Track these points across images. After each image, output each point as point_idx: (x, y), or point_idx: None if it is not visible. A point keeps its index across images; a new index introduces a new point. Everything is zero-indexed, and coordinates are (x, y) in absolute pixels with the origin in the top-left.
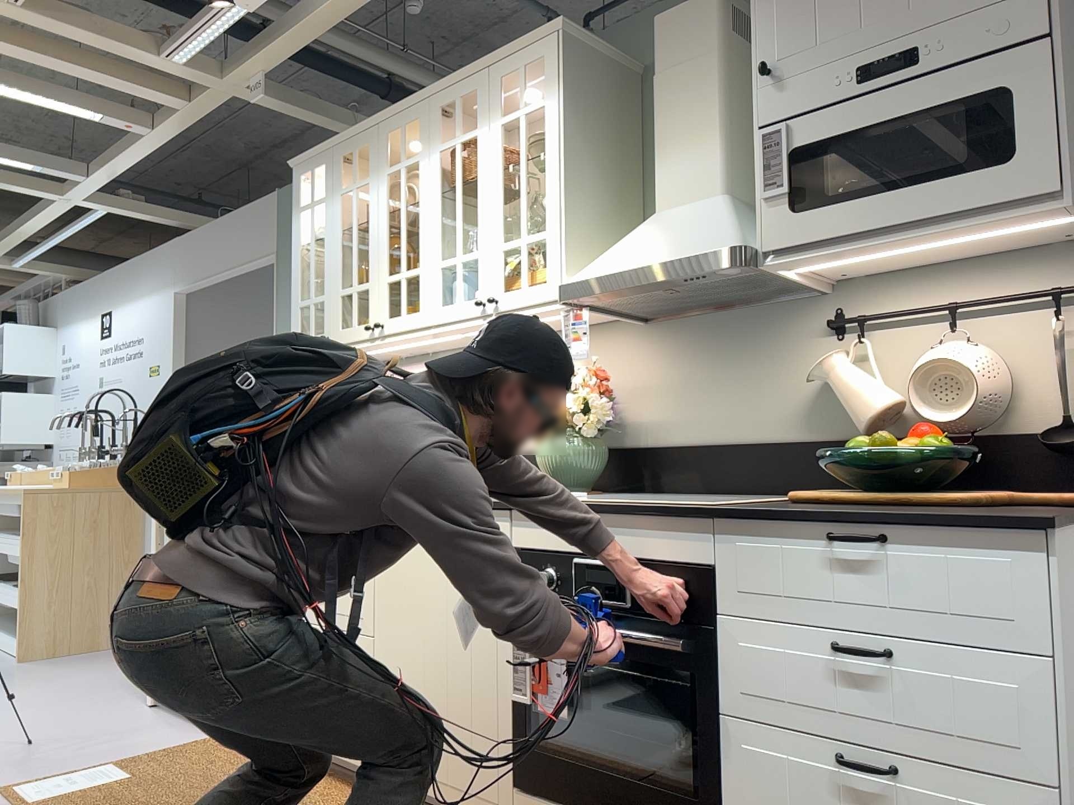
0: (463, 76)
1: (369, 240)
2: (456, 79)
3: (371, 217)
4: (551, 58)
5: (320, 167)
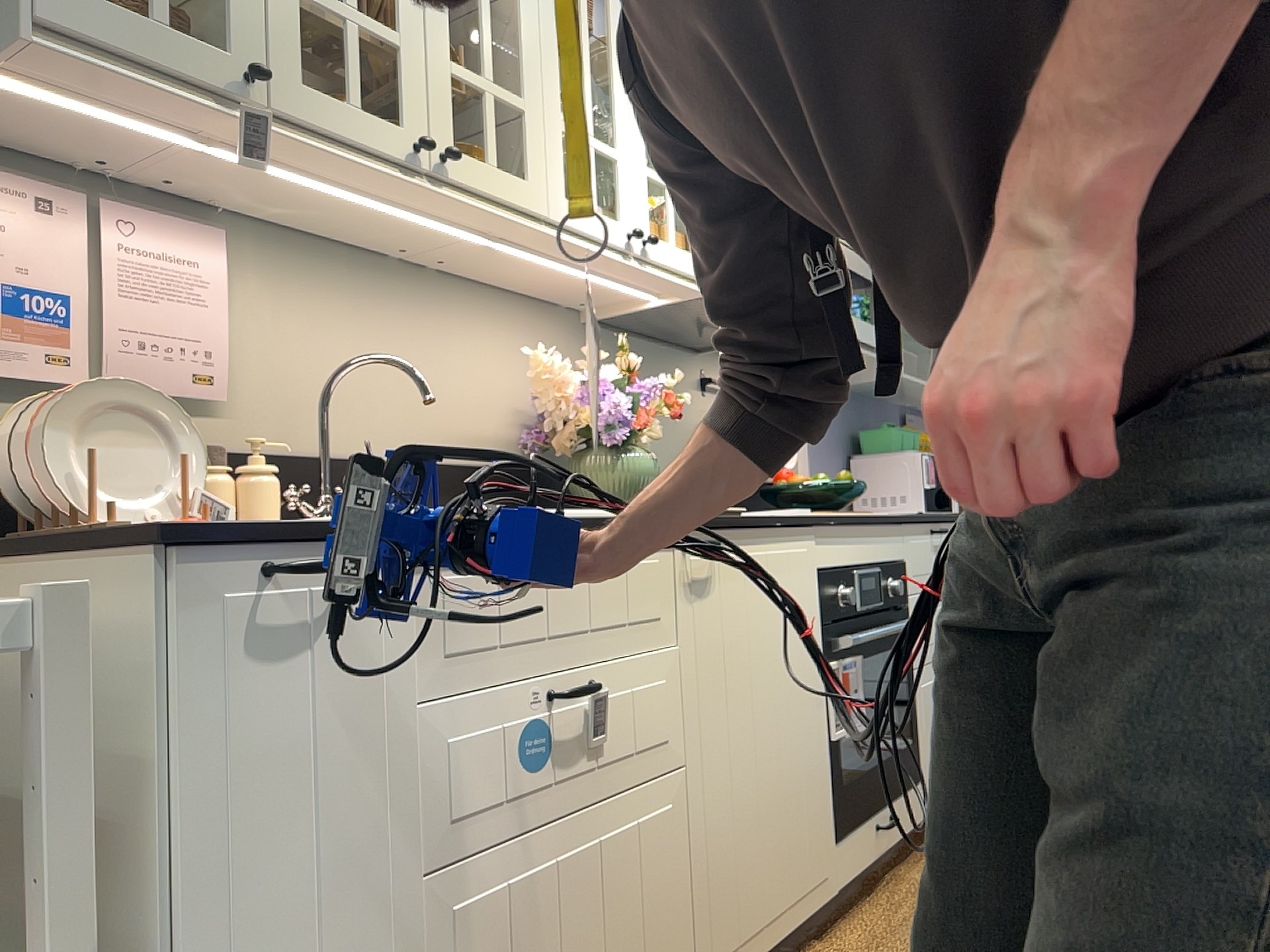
0: None
1: None
2: None
3: None
4: None
5: None
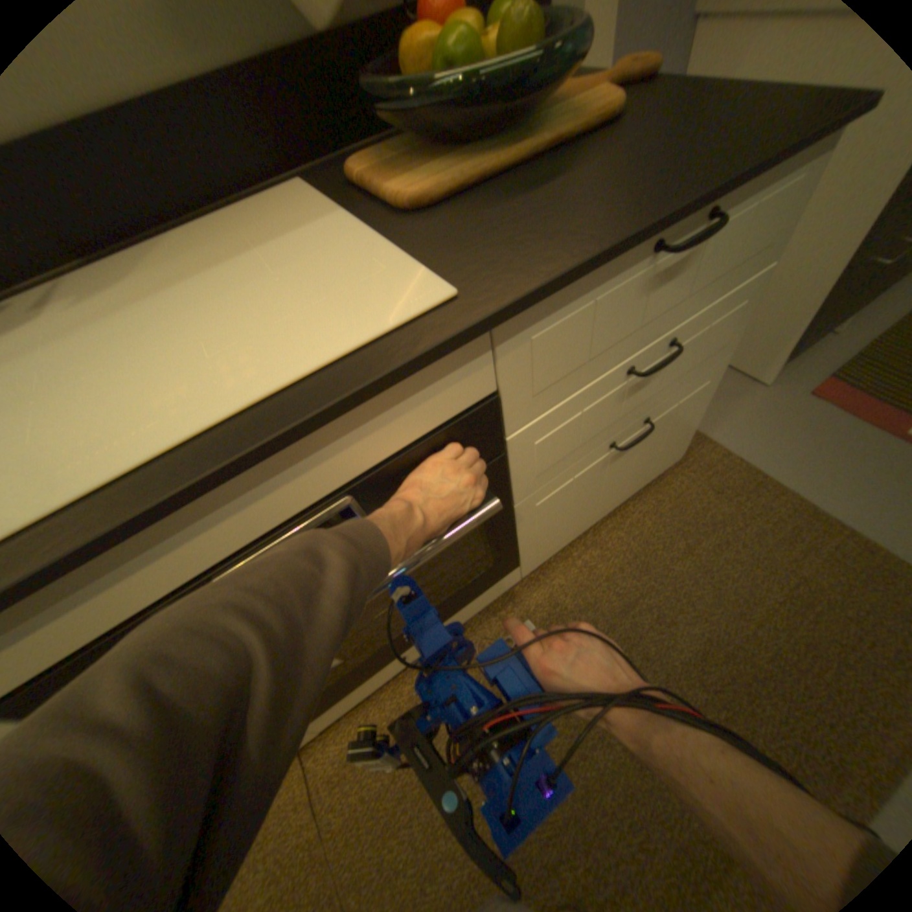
0: None
1: None
2: None
3: None
4: None
5: None
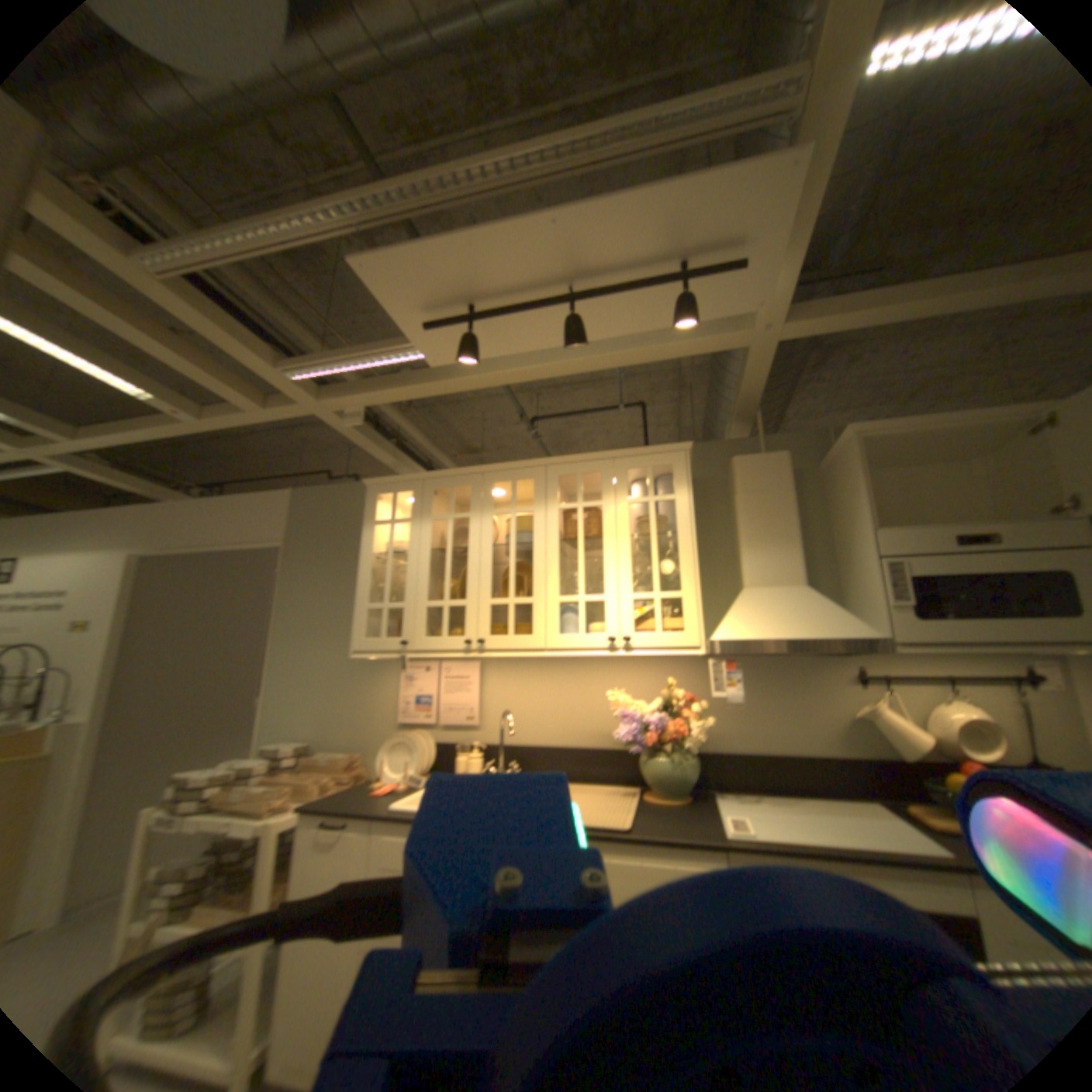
0: (588, 457)
1: (469, 563)
2: (580, 457)
3: (469, 544)
4: (682, 466)
5: (407, 491)
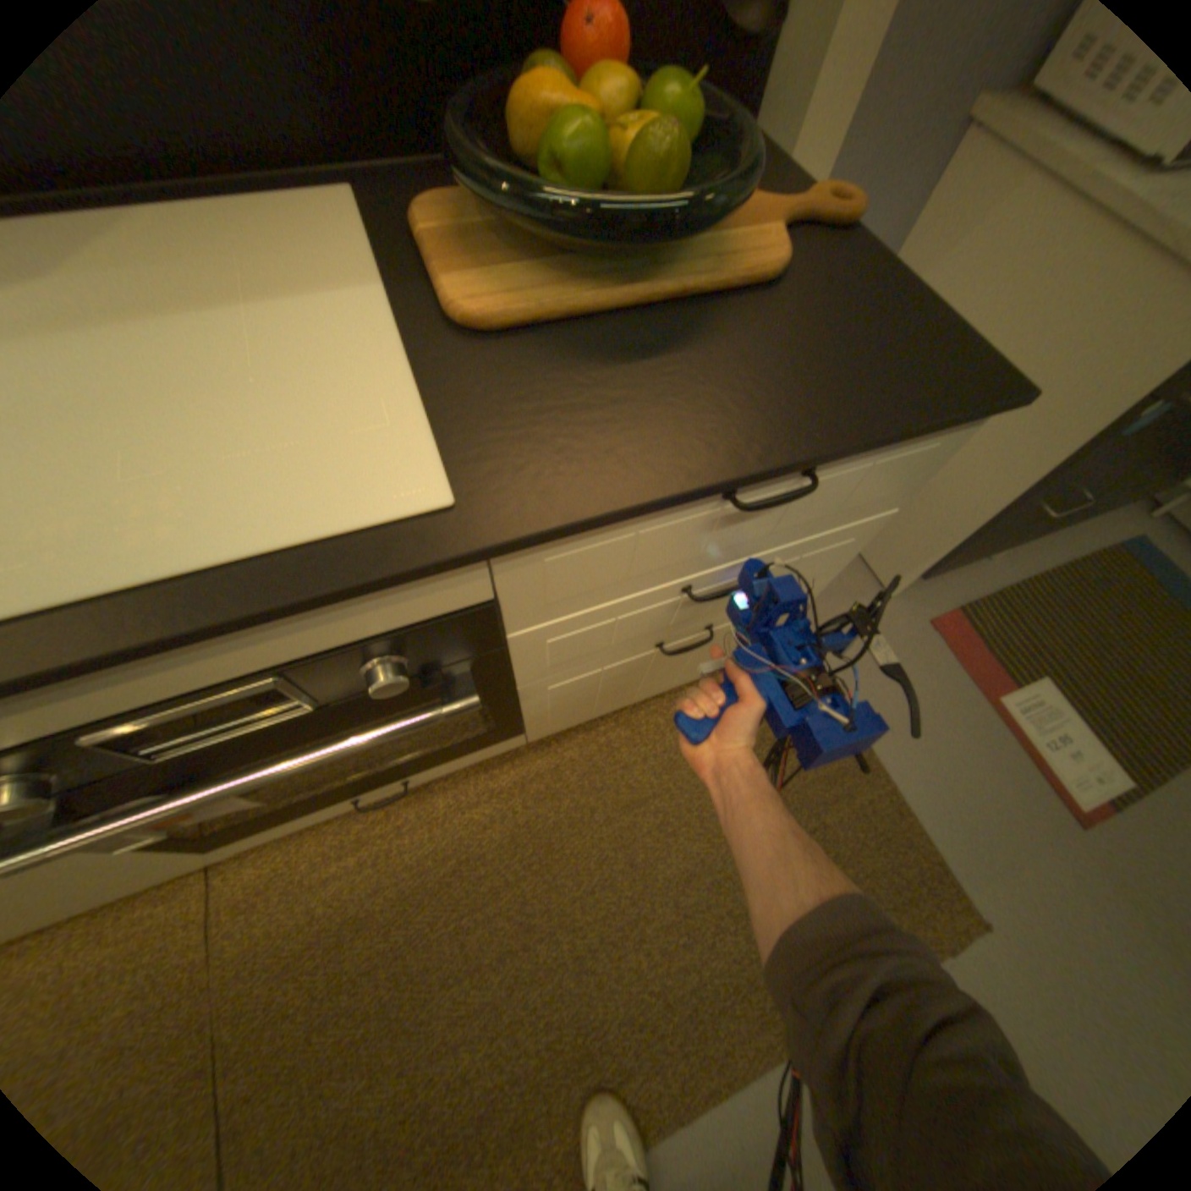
0: None
1: None
2: None
3: None
4: None
5: None
